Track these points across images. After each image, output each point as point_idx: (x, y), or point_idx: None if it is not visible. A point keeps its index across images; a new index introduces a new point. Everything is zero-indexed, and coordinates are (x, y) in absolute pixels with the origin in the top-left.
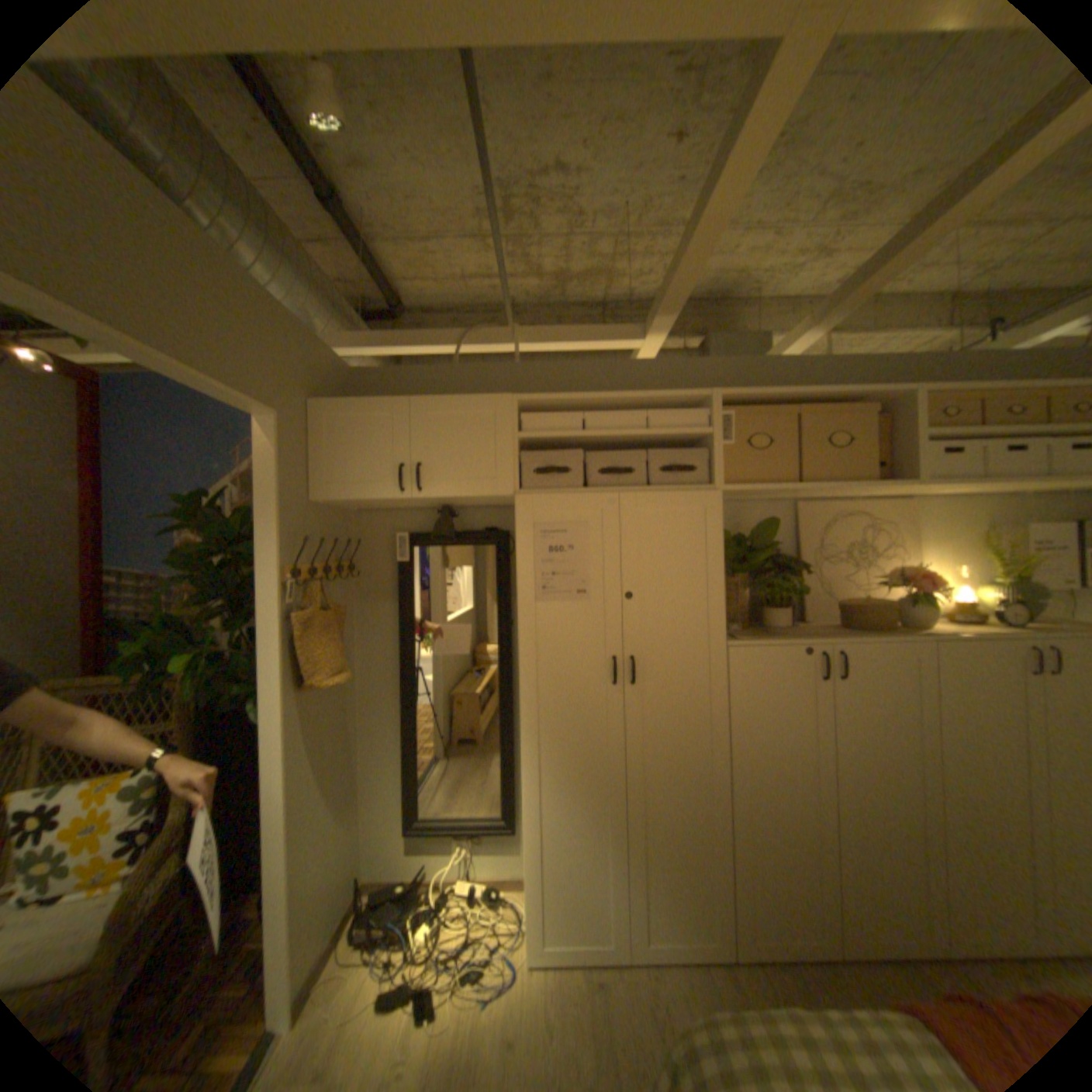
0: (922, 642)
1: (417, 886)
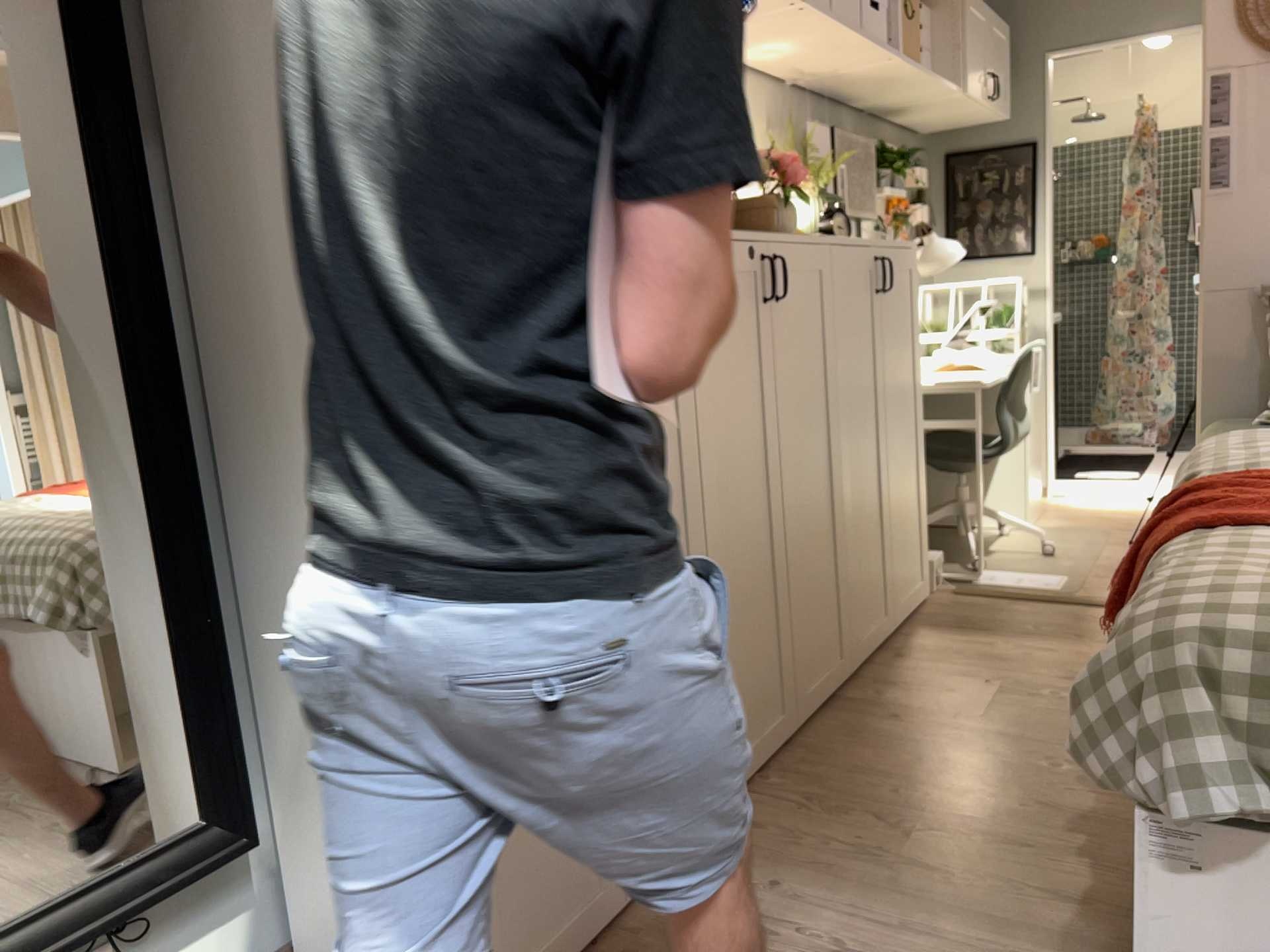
0: (822, 243)
1: None
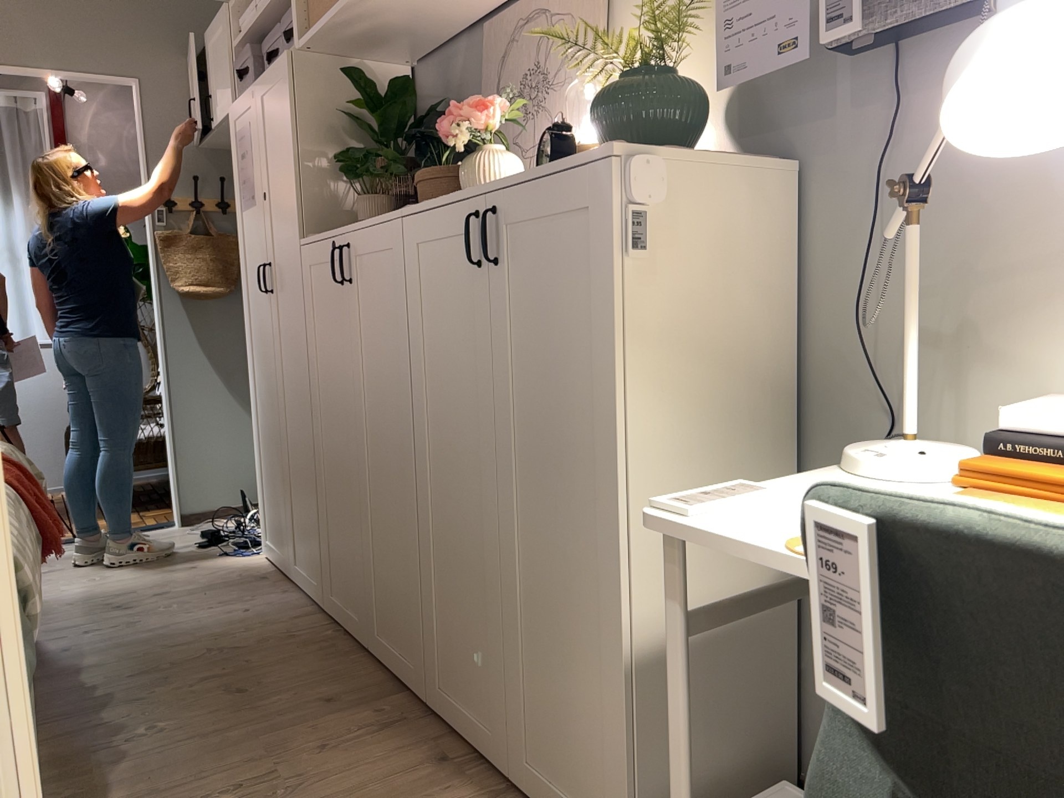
0: (392, 220)
1: None
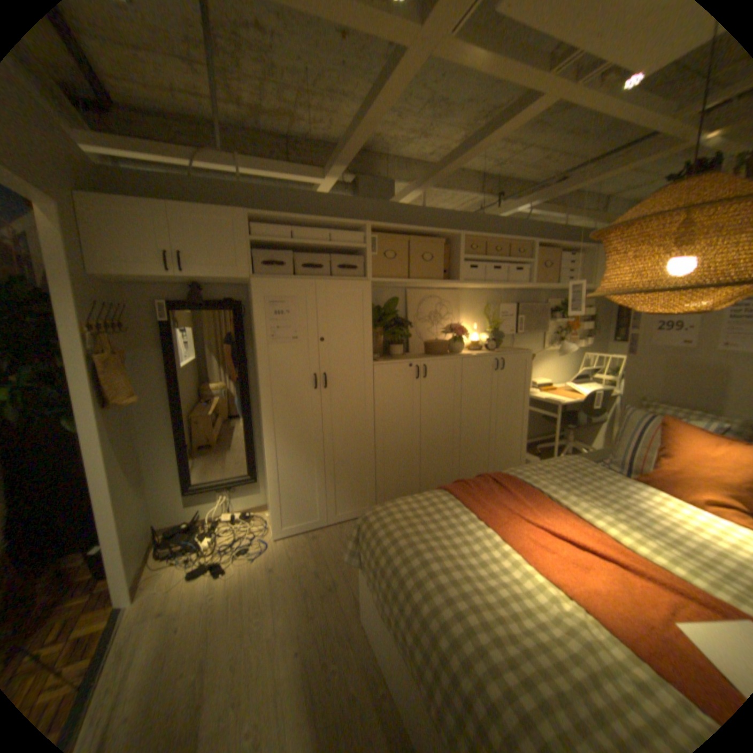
0: (456, 358)
1: (195, 521)
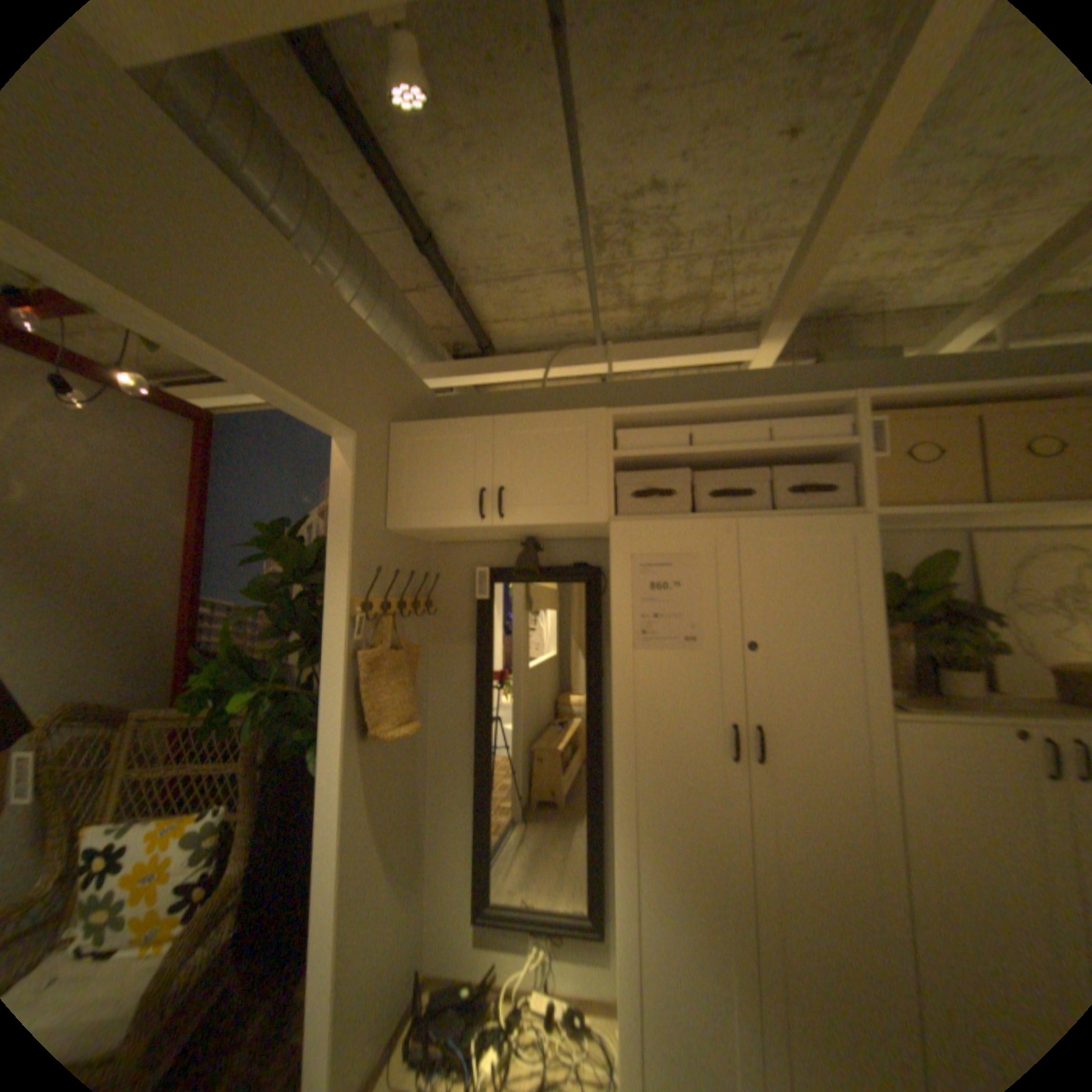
0: None
1: (485, 989)
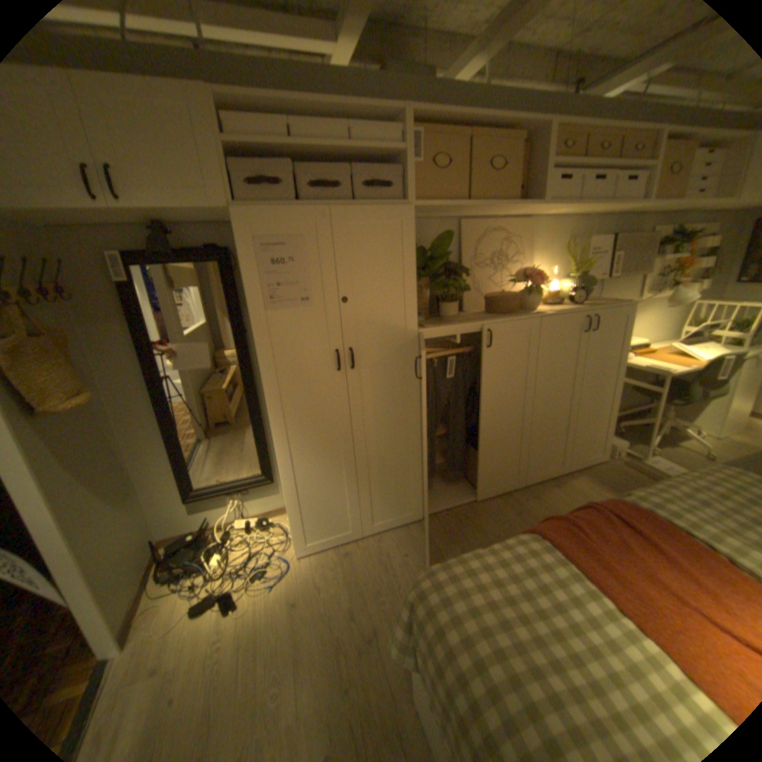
0: (534, 318)
1: (204, 530)
